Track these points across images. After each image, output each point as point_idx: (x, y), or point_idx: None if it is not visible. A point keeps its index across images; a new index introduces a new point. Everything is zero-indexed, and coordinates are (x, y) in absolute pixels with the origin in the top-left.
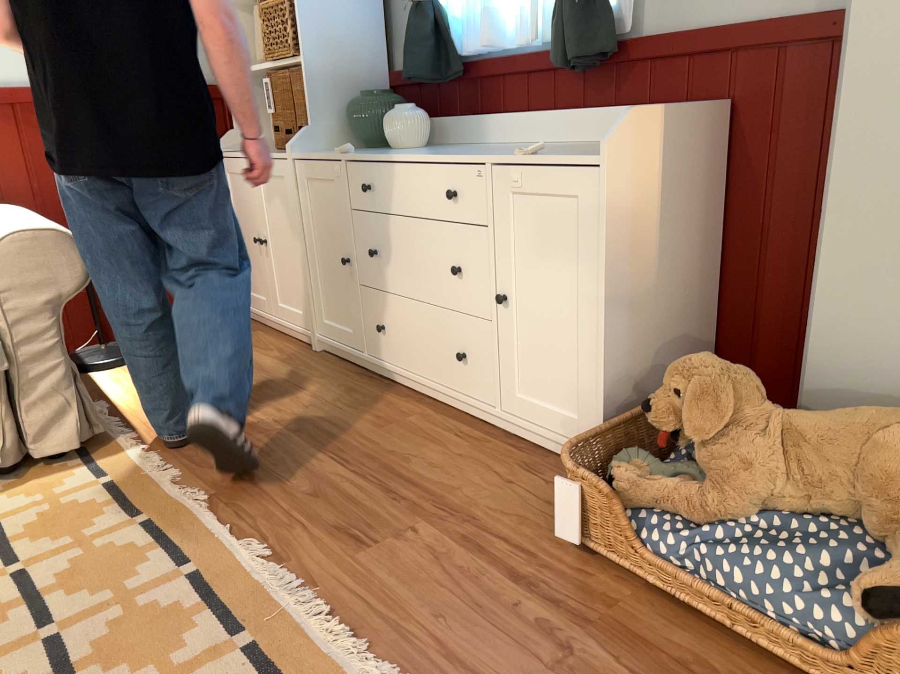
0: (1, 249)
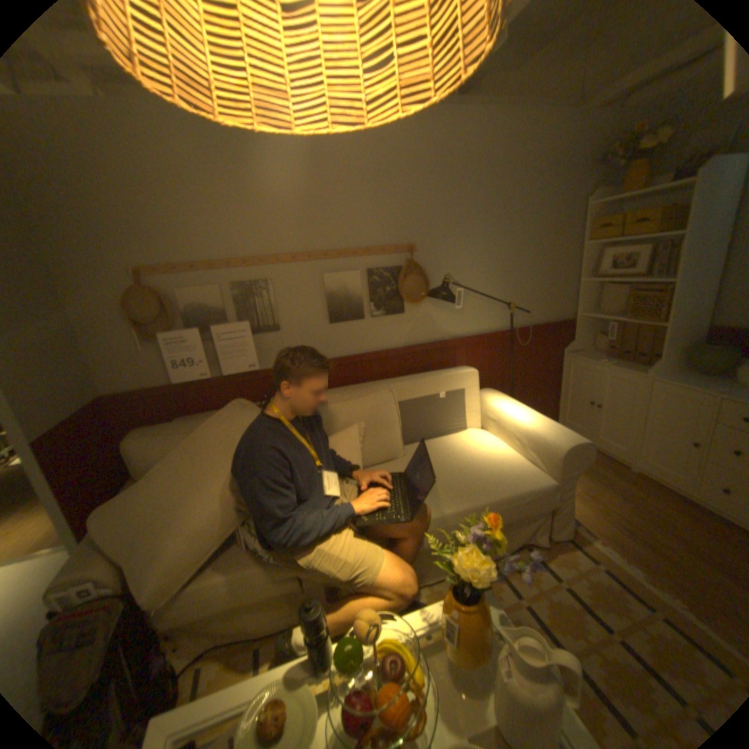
0: (568, 453)
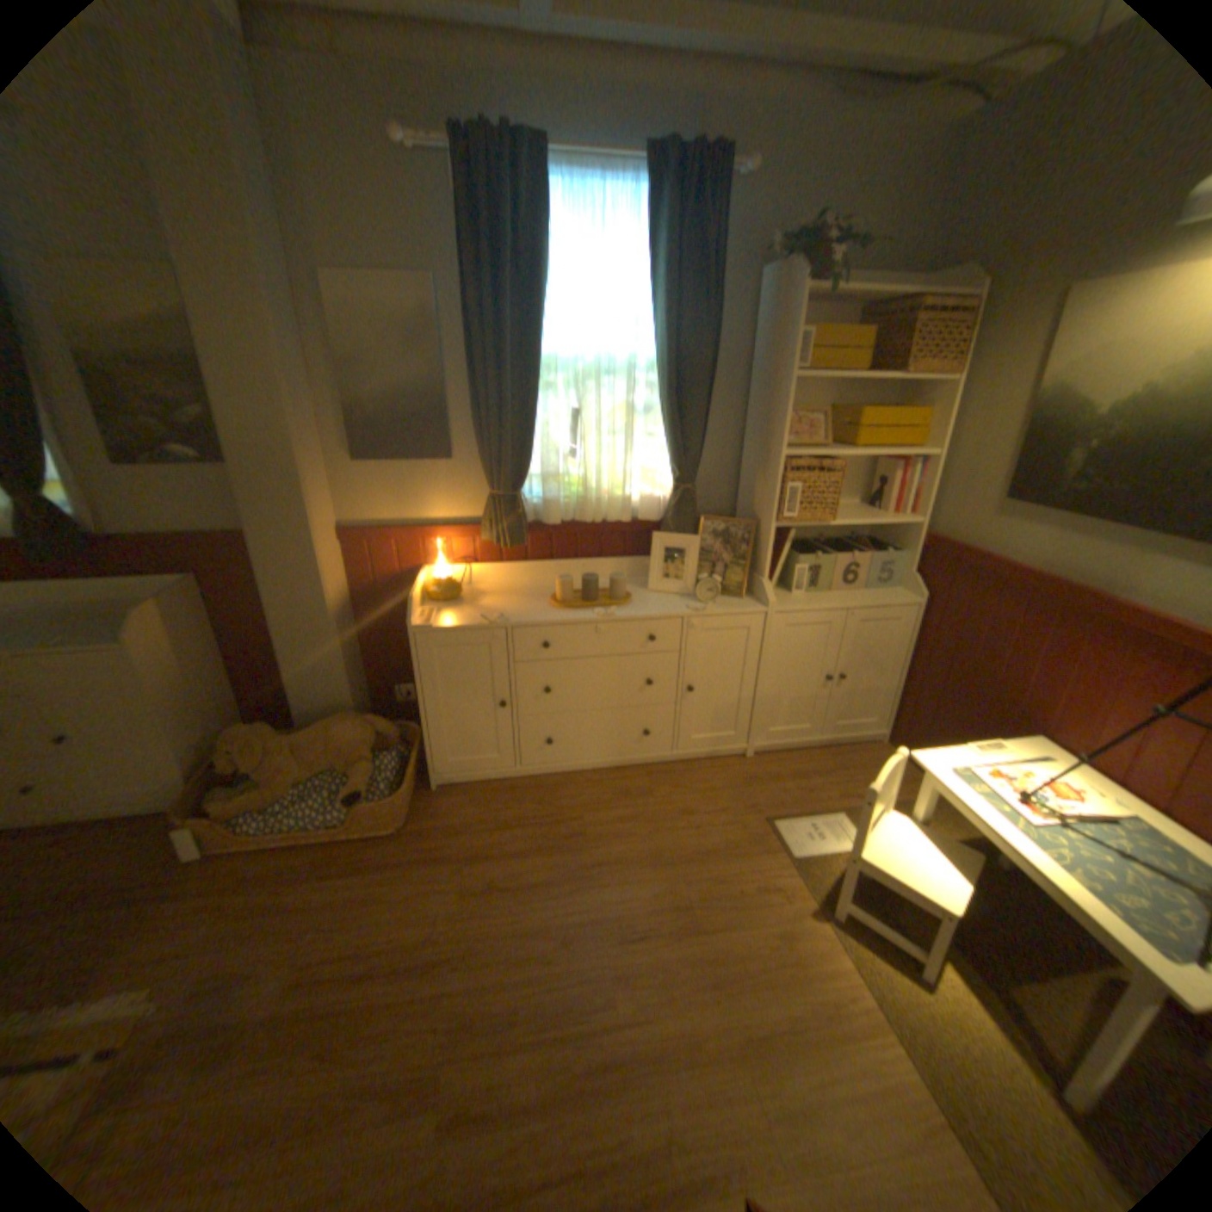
0: None
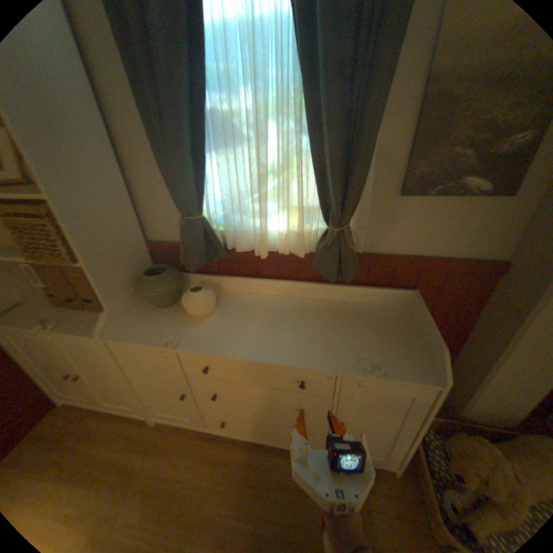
0: None
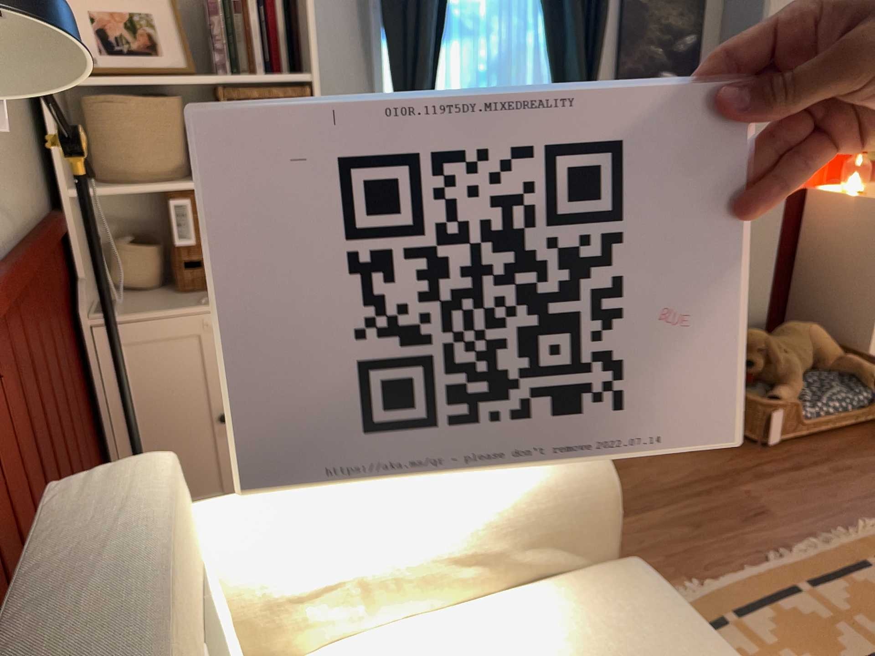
0: (607, 476)
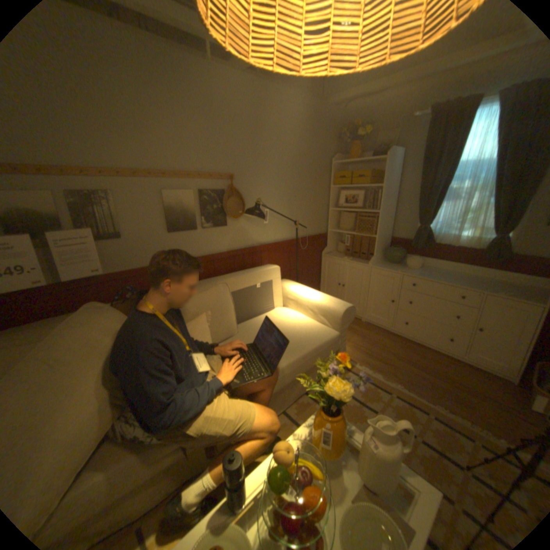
0: (343, 314)
